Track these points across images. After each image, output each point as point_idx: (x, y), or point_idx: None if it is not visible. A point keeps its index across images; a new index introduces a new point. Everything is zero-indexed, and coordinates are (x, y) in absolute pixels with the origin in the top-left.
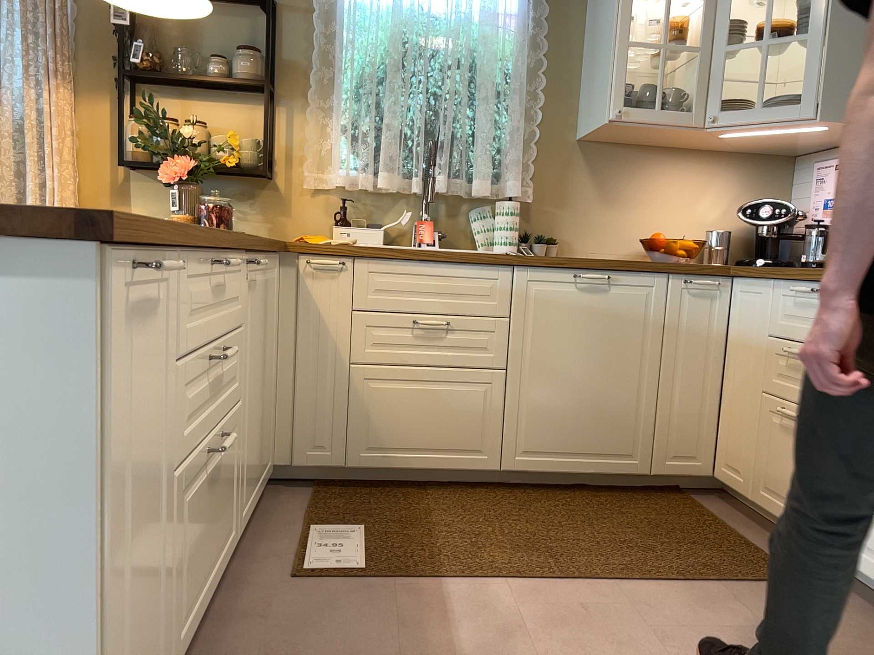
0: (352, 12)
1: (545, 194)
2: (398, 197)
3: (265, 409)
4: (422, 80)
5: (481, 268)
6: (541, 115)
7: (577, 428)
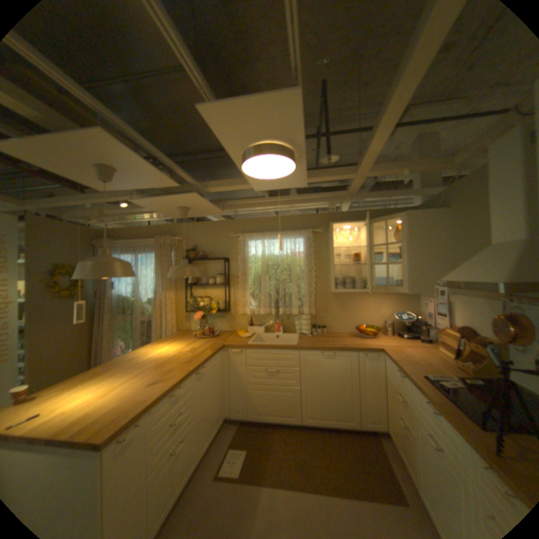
0: (250, 259)
1: (320, 310)
2: (269, 314)
3: (216, 405)
4: (273, 277)
5: (288, 351)
6: (316, 283)
7: (329, 410)
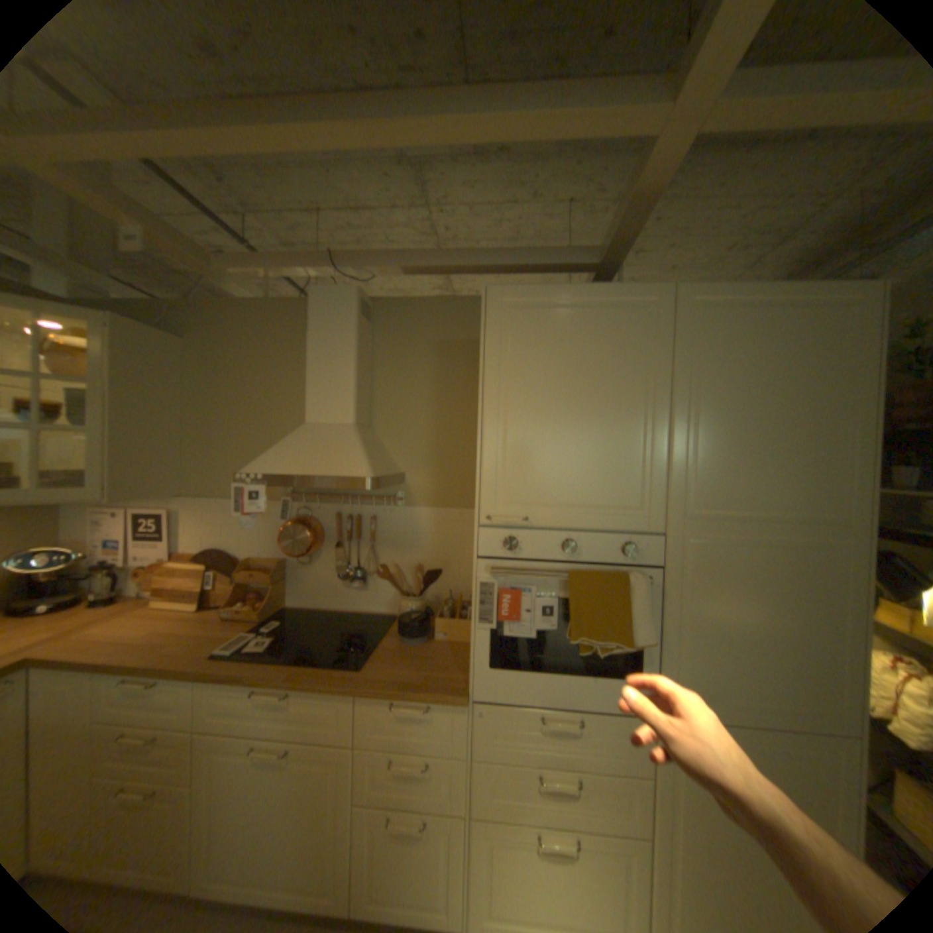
0: None
1: None
2: None
3: None
4: None
5: None
6: None
7: None
